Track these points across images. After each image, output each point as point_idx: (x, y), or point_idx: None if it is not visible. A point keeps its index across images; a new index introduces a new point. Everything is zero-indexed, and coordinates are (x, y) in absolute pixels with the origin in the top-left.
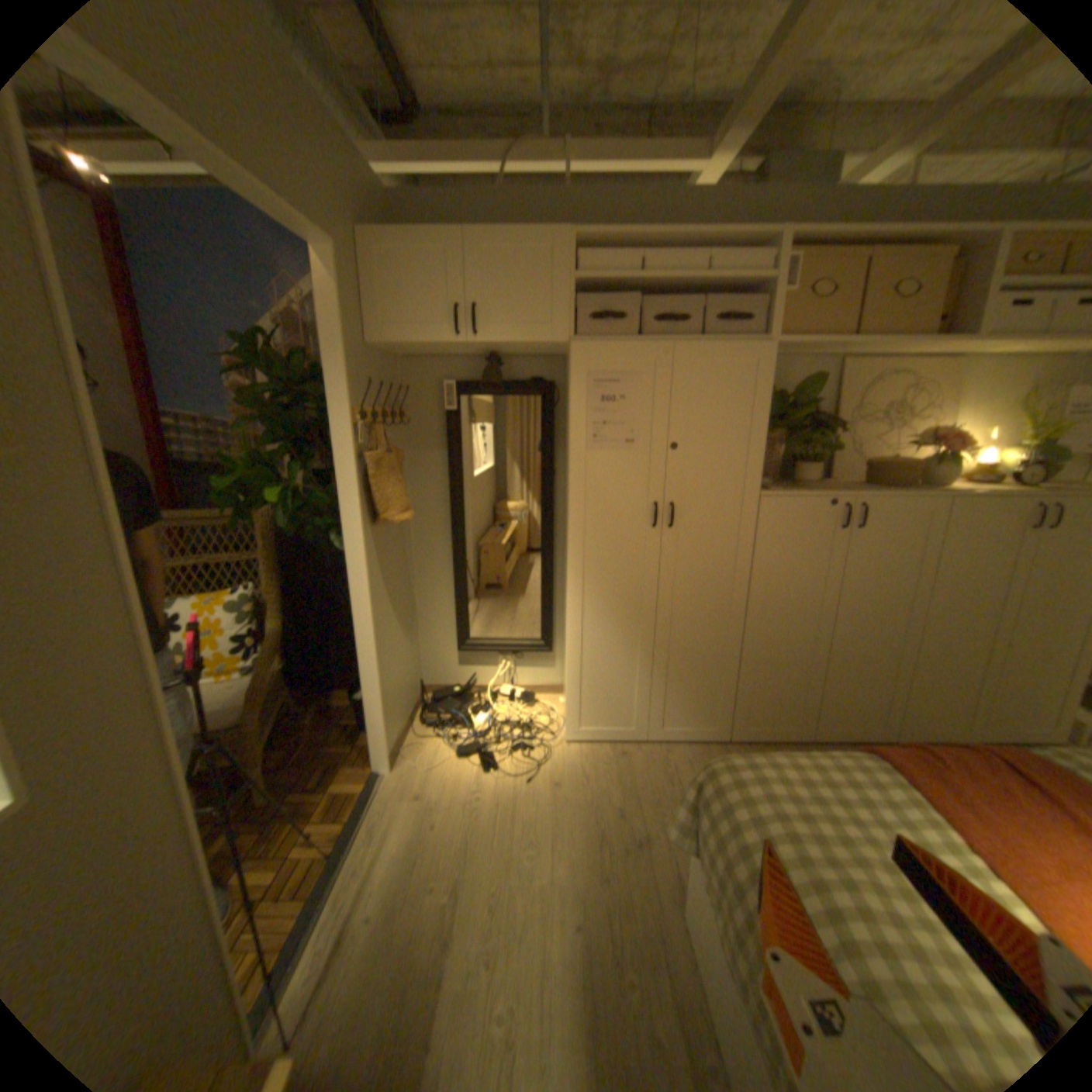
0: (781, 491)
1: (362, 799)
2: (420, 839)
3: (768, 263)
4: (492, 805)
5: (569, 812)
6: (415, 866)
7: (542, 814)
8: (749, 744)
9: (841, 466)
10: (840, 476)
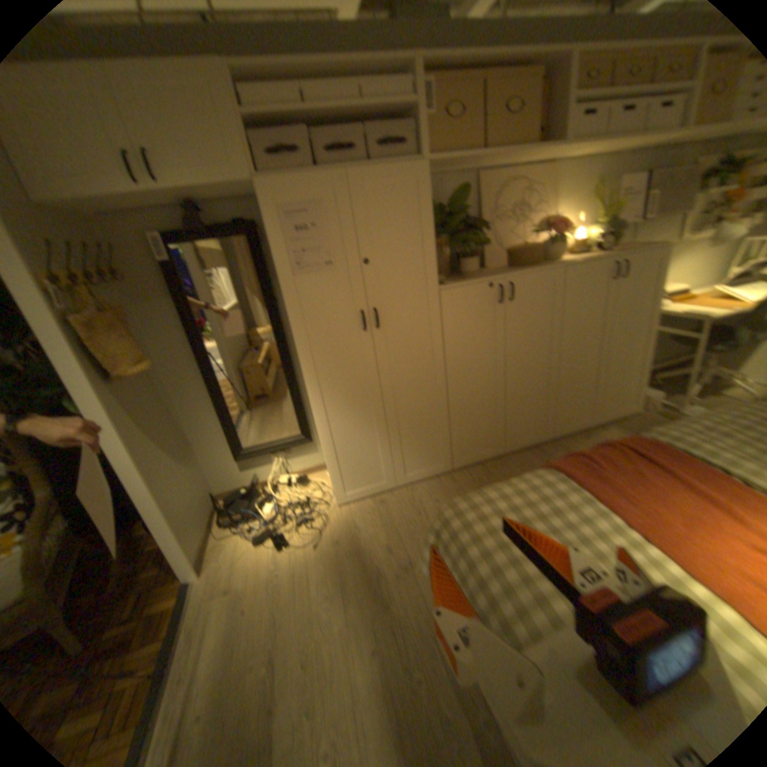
0: (454, 283)
1: (177, 612)
2: (234, 628)
3: (409, 89)
4: (289, 578)
5: (350, 562)
6: (233, 654)
7: (330, 571)
8: (465, 468)
9: (490, 257)
10: (491, 265)
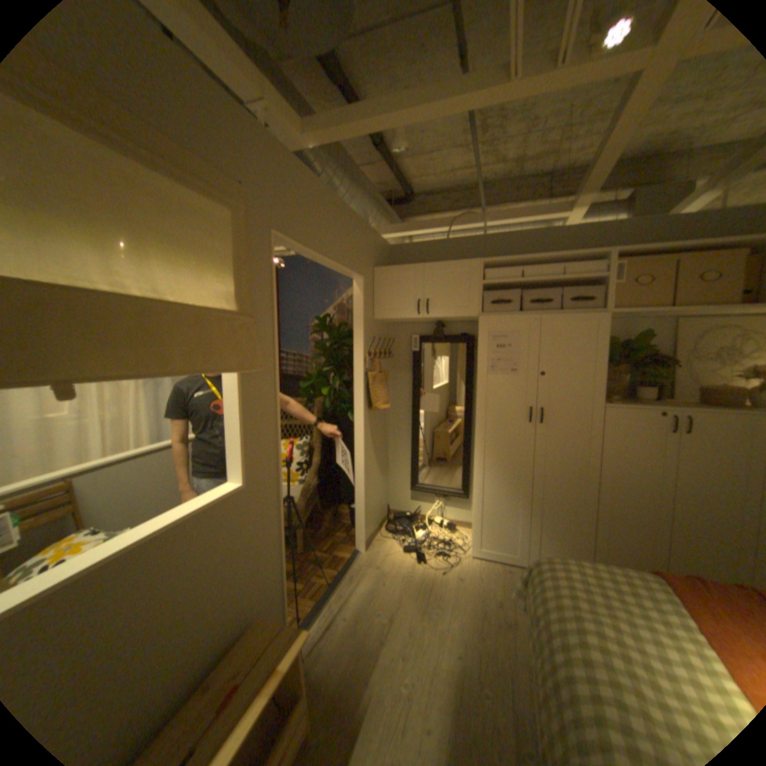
0: (622, 405)
1: (348, 563)
2: (376, 590)
3: (602, 268)
4: (419, 583)
5: (466, 598)
6: (371, 603)
7: (448, 595)
8: None
9: (681, 391)
10: (681, 398)
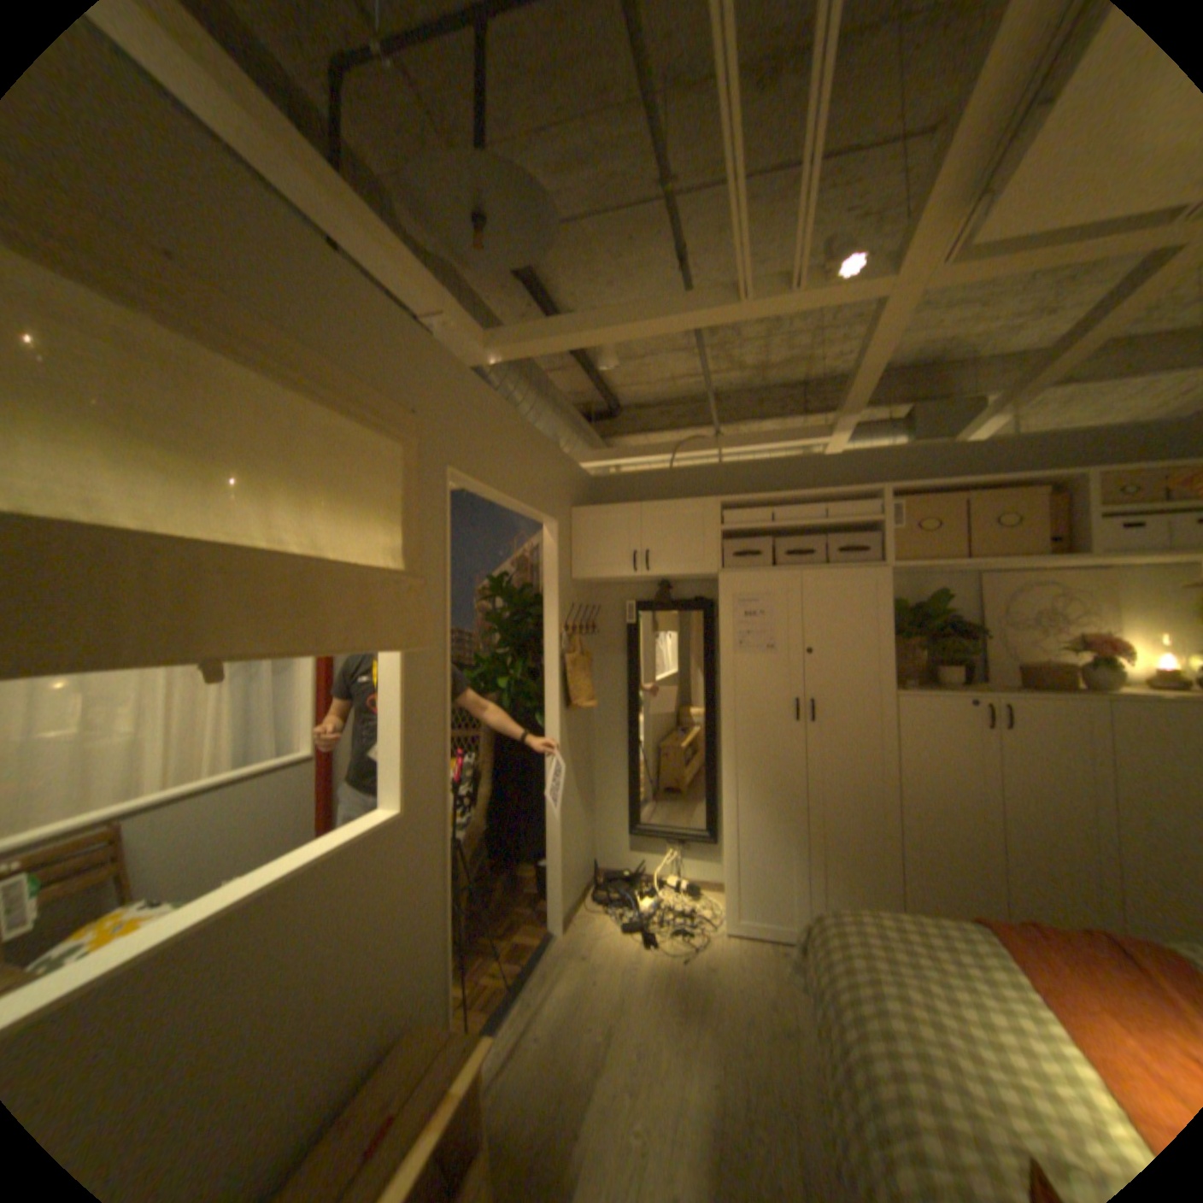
0: (919, 692)
1: (537, 954)
2: (582, 994)
3: (875, 510)
4: (648, 979)
5: (721, 997)
6: (576, 1013)
7: (694, 994)
8: None
9: (996, 672)
10: (998, 682)
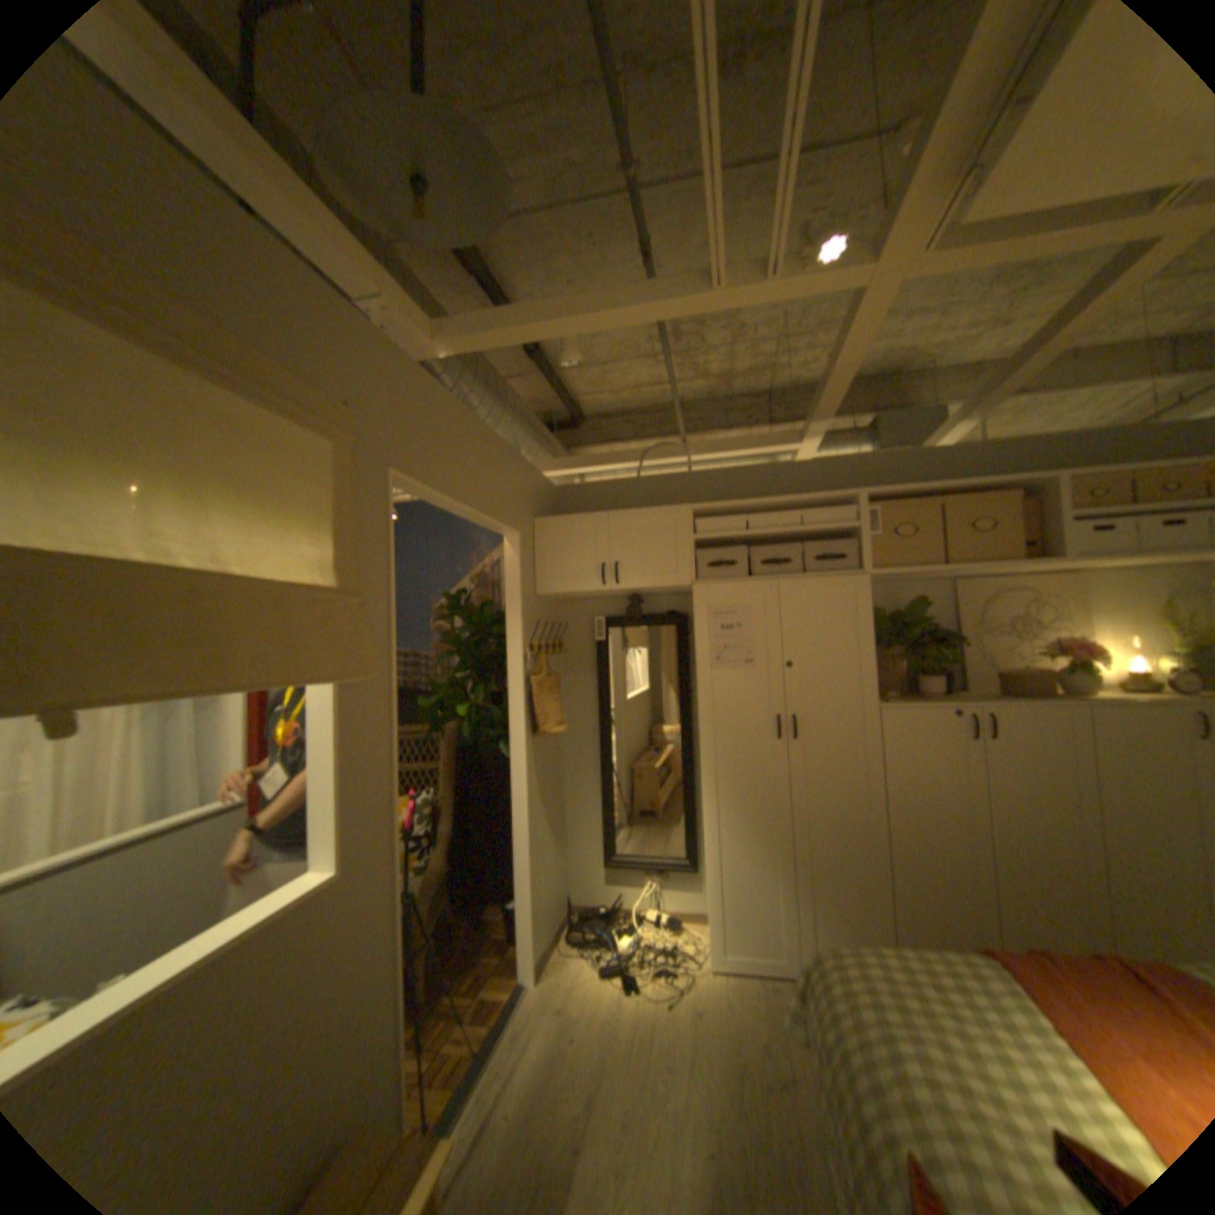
0: (901, 703)
1: (506, 1010)
2: (558, 1054)
3: (850, 516)
4: (630, 1030)
5: (710, 1045)
6: (551, 1078)
7: (680, 1044)
8: None
9: (974, 679)
10: (976, 689)
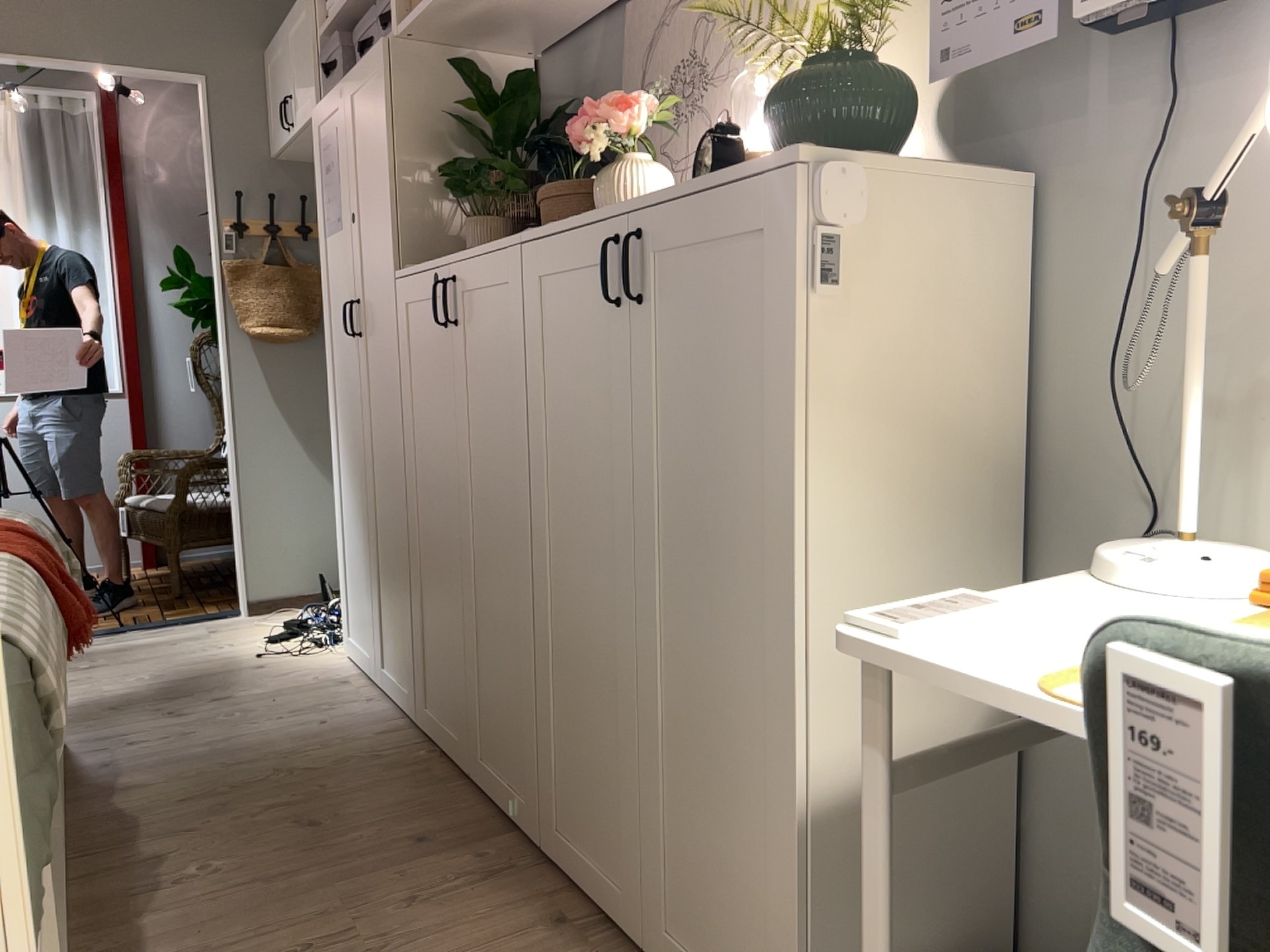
0: (415, 266)
1: (199, 616)
2: (157, 644)
3: None
4: (214, 653)
5: (215, 679)
6: (123, 650)
7: (207, 671)
8: (431, 743)
9: None
10: None
